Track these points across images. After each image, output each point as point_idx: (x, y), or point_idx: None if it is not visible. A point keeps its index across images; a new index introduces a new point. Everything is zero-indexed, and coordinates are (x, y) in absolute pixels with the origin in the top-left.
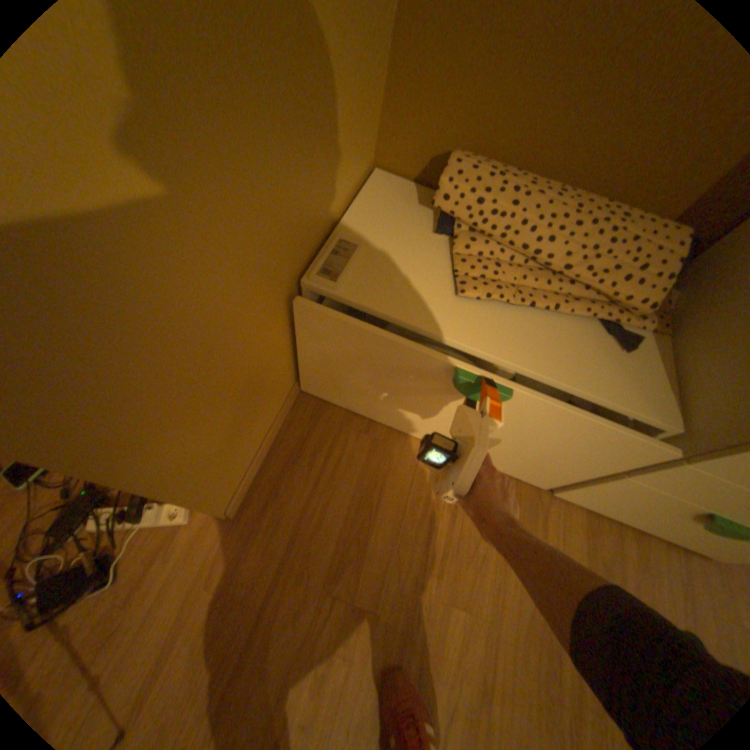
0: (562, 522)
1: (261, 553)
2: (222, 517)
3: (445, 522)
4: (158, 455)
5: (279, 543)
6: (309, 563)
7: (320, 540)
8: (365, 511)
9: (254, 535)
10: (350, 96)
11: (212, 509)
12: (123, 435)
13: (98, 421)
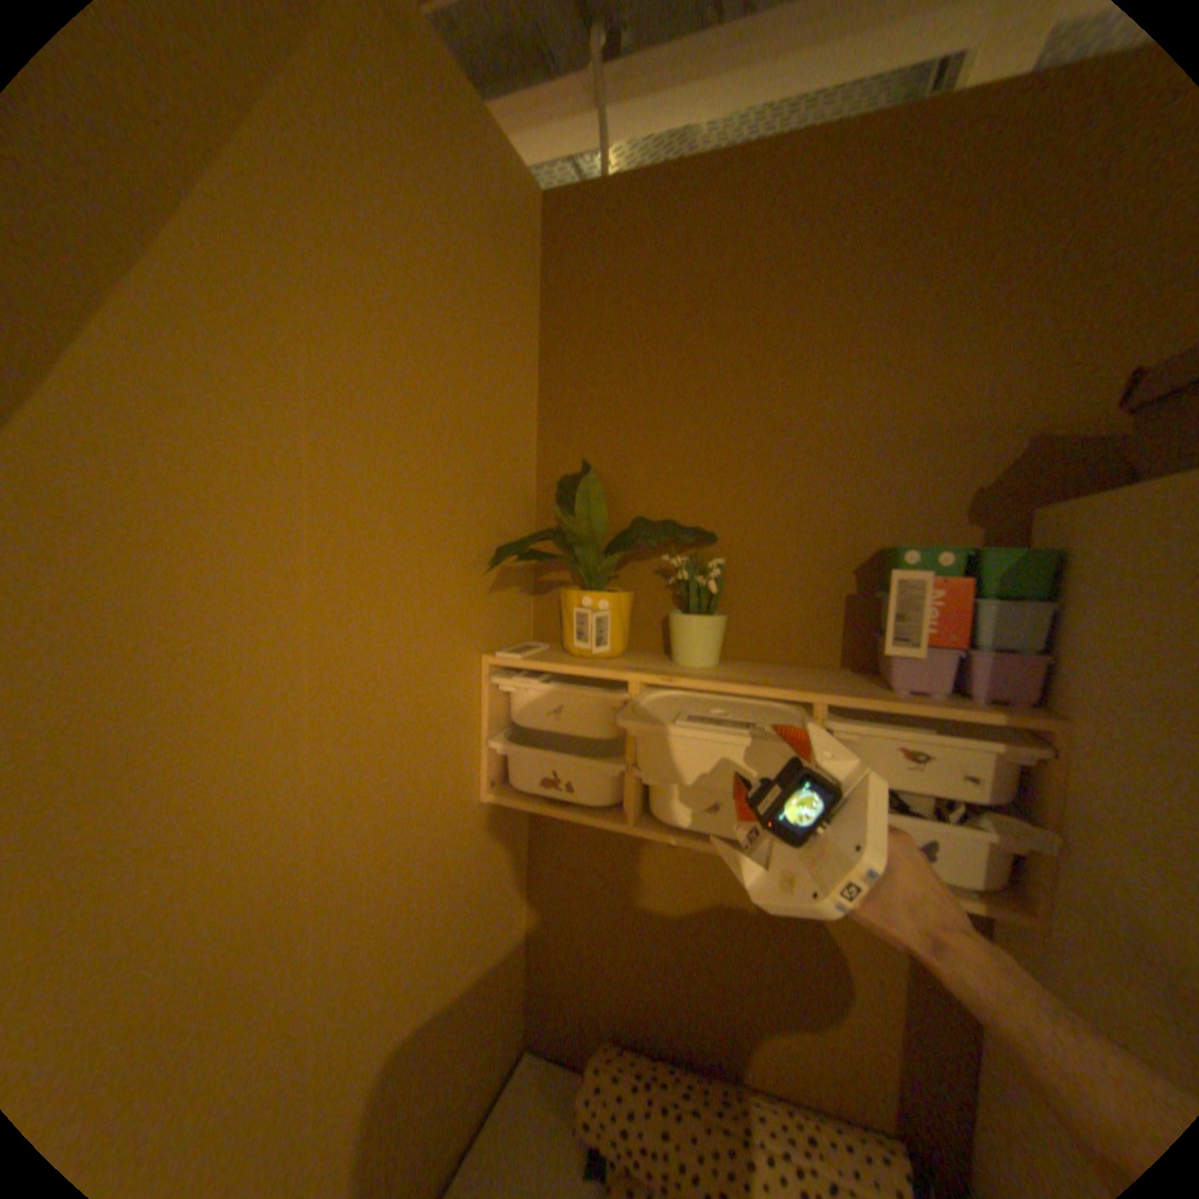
0: None
1: None
2: None
3: None
4: None
5: None
6: None
7: None
8: None
9: None
10: (467, 1035)
11: None
12: None
13: None
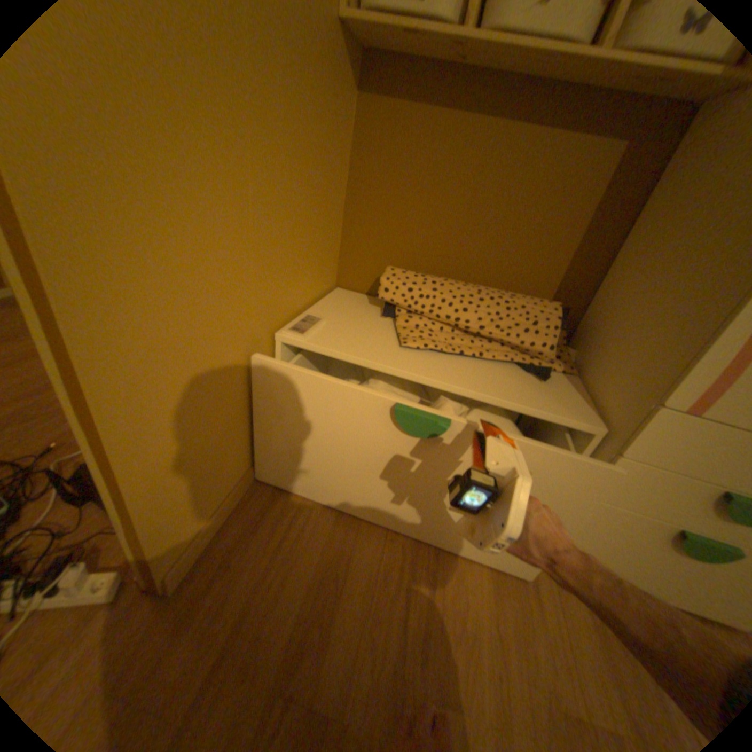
0: (556, 591)
1: (199, 639)
2: (158, 595)
3: (424, 595)
4: (132, 408)
5: (224, 625)
6: (259, 651)
7: (275, 620)
8: (331, 584)
9: (194, 616)
10: (316, 229)
11: (152, 562)
12: (117, 355)
13: (108, 324)
